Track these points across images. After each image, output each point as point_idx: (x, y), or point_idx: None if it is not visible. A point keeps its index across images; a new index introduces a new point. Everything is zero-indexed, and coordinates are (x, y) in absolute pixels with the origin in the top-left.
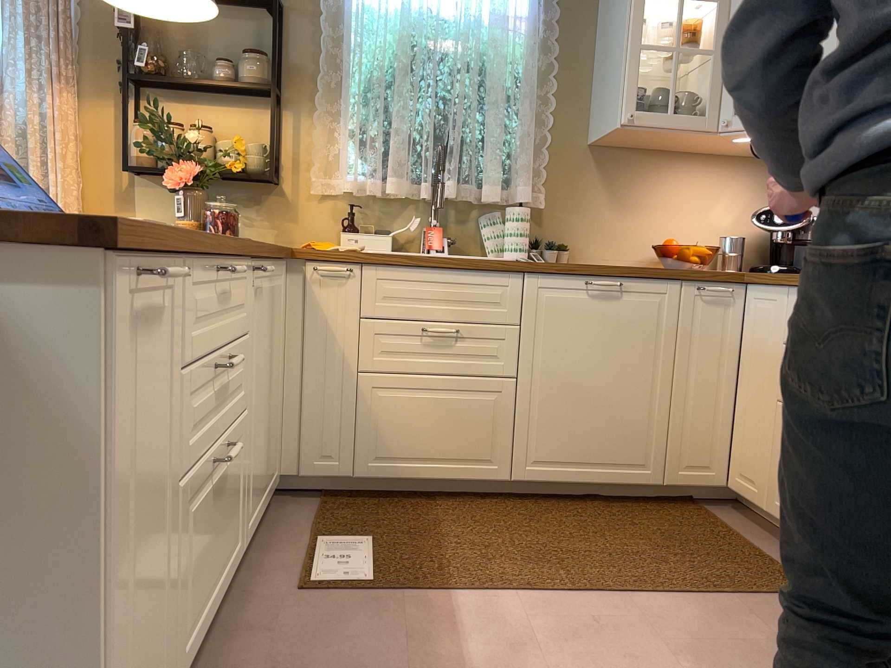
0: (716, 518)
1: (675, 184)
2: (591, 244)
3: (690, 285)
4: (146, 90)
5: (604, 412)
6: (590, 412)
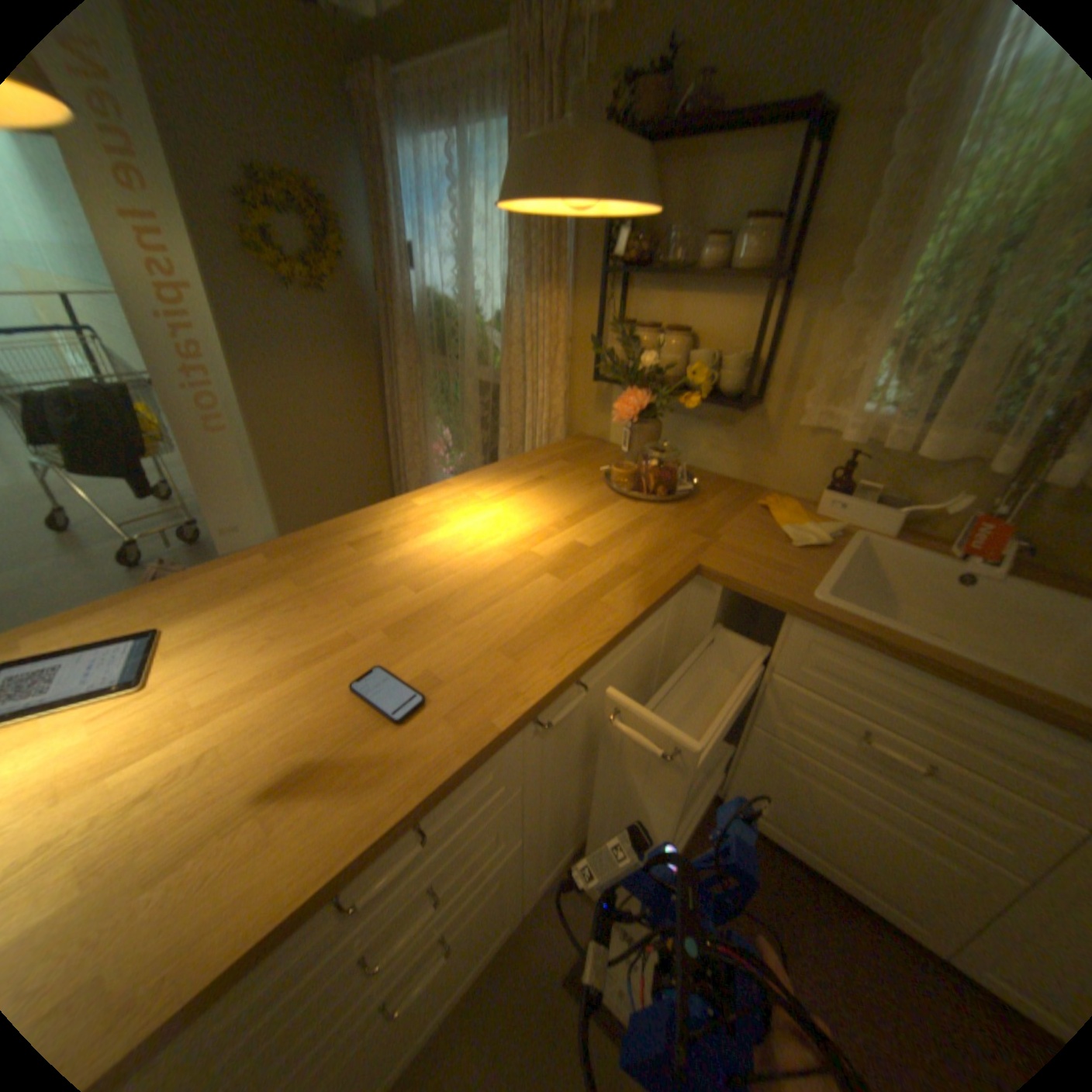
0: None
1: None
2: None
3: None
4: (632, 275)
5: None
6: None
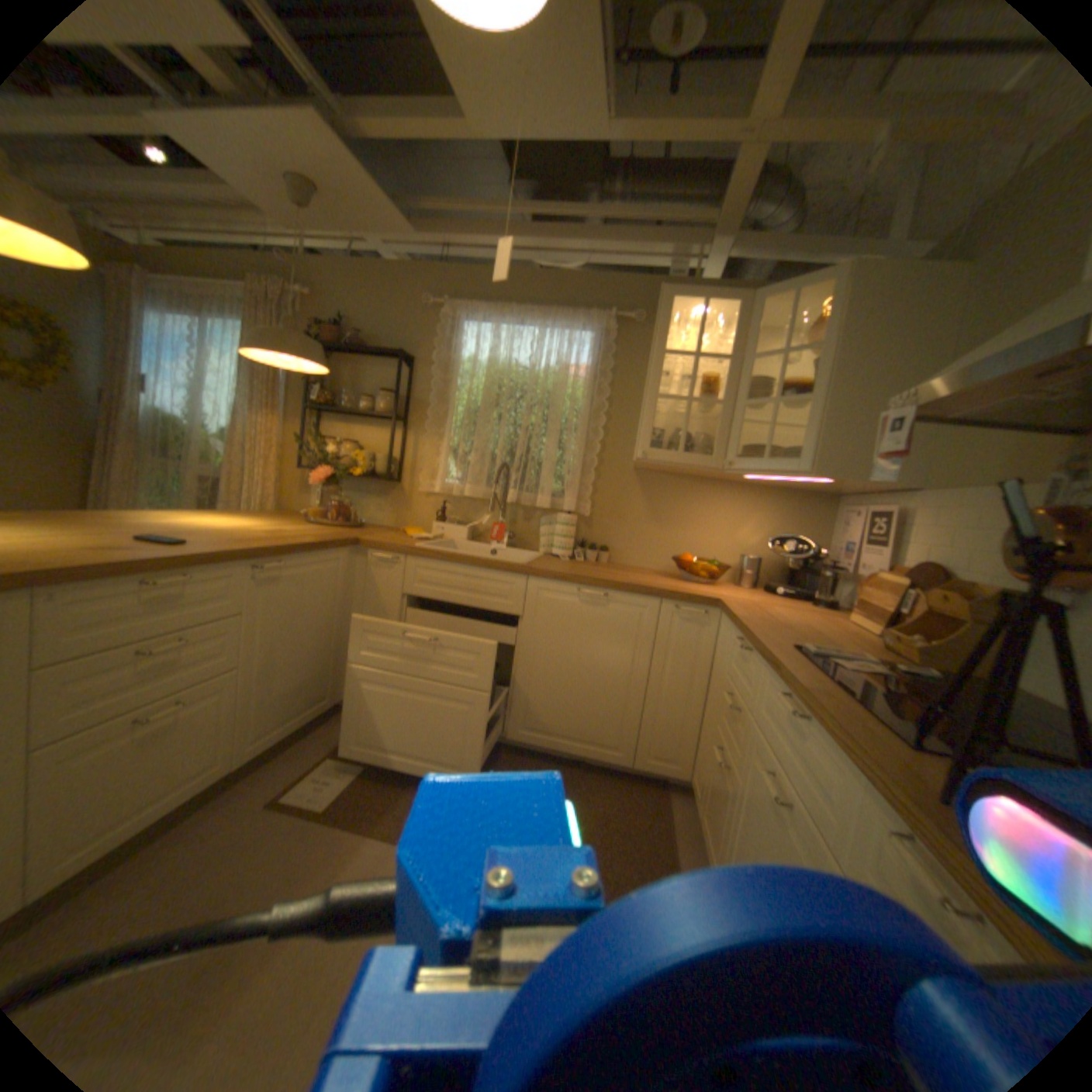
0: (669, 812)
1: (706, 507)
2: (629, 550)
3: (669, 604)
4: (323, 414)
5: (584, 700)
6: (573, 697)
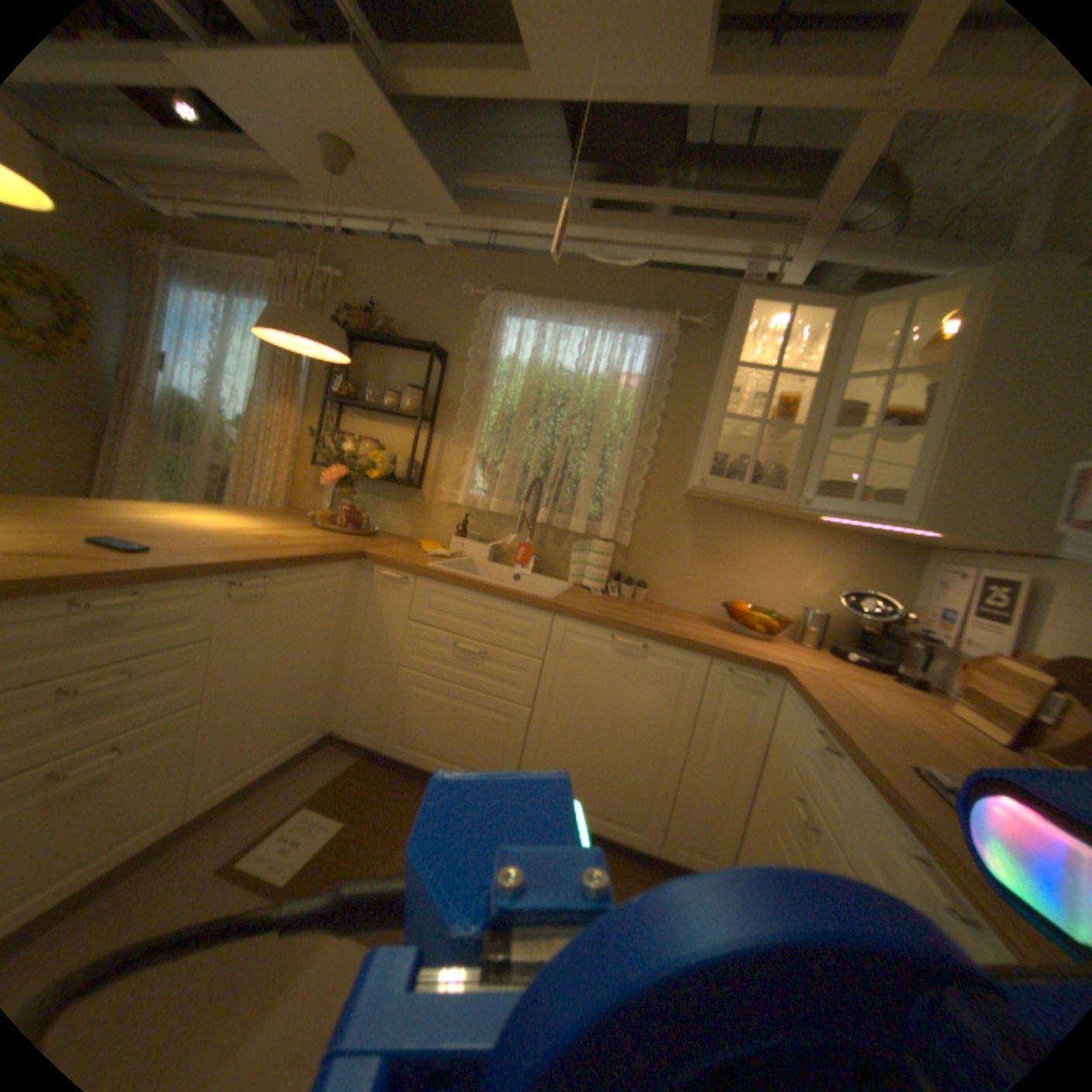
0: None
1: (766, 548)
2: (671, 589)
3: (721, 666)
4: (344, 408)
5: (608, 767)
6: (595, 763)
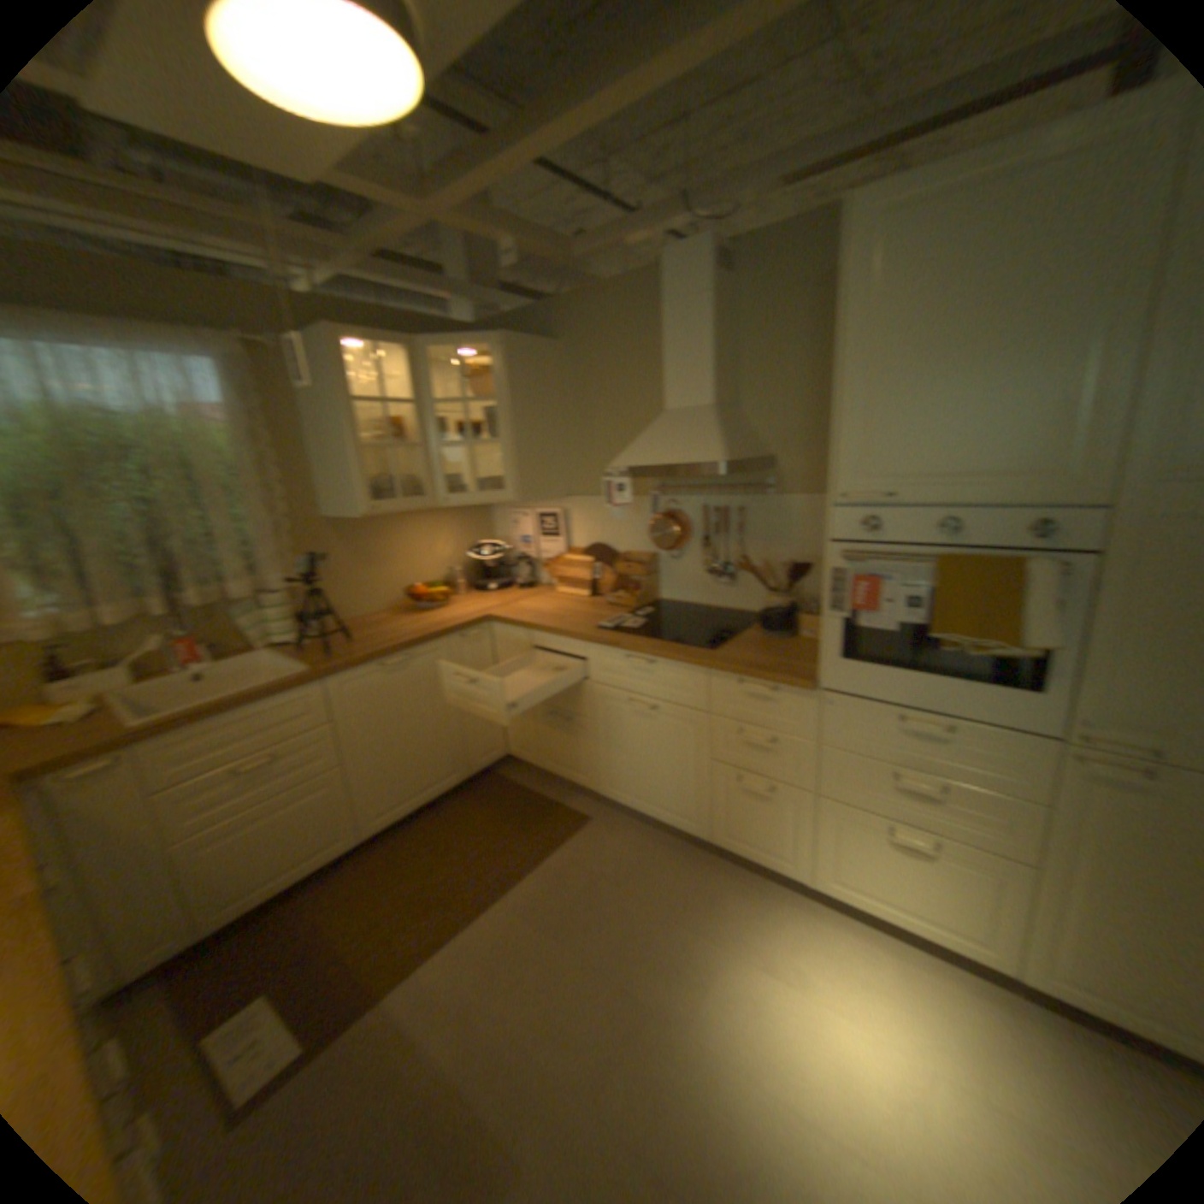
0: (512, 782)
1: (406, 536)
2: (353, 603)
3: (458, 637)
4: None
5: (421, 754)
6: (411, 759)
